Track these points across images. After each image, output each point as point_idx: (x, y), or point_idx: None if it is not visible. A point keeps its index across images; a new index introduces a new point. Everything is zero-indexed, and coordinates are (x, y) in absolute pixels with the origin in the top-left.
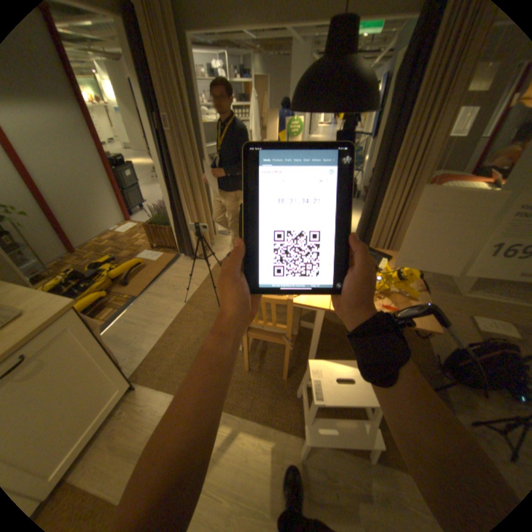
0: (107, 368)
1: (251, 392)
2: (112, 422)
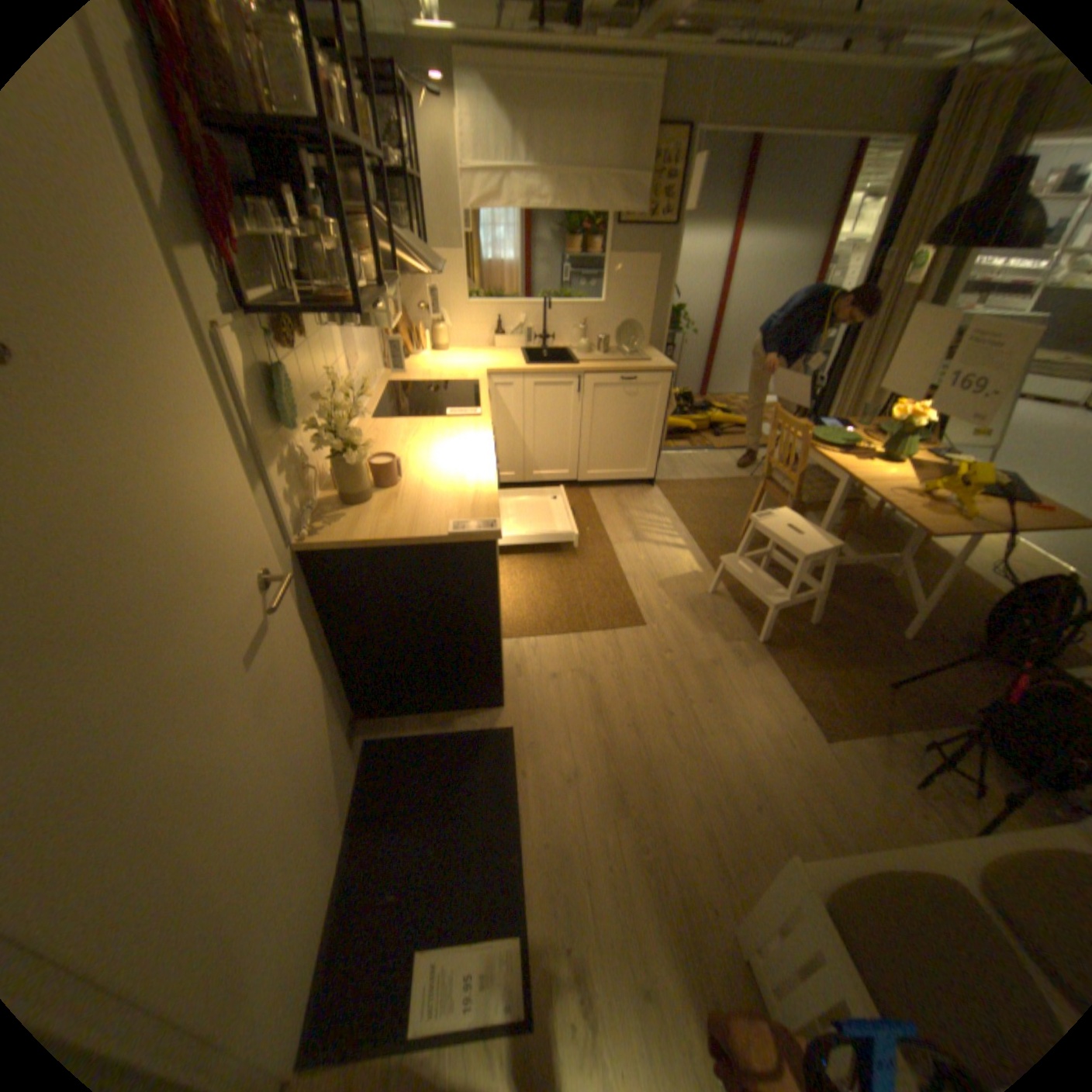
0: (654, 453)
1: (726, 547)
2: (628, 489)
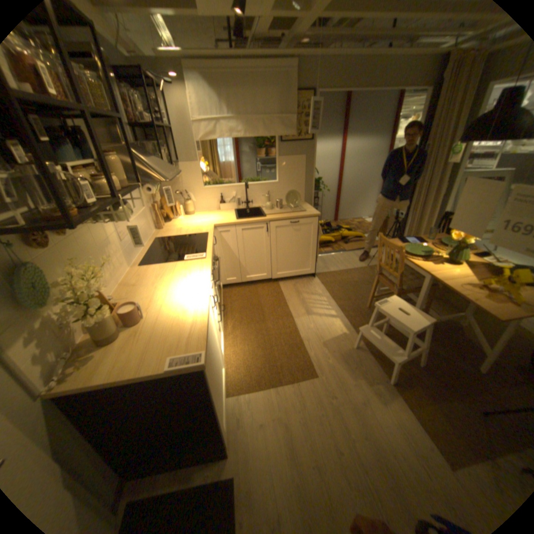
0: (313, 259)
1: (360, 314)
2: (300, 280)
